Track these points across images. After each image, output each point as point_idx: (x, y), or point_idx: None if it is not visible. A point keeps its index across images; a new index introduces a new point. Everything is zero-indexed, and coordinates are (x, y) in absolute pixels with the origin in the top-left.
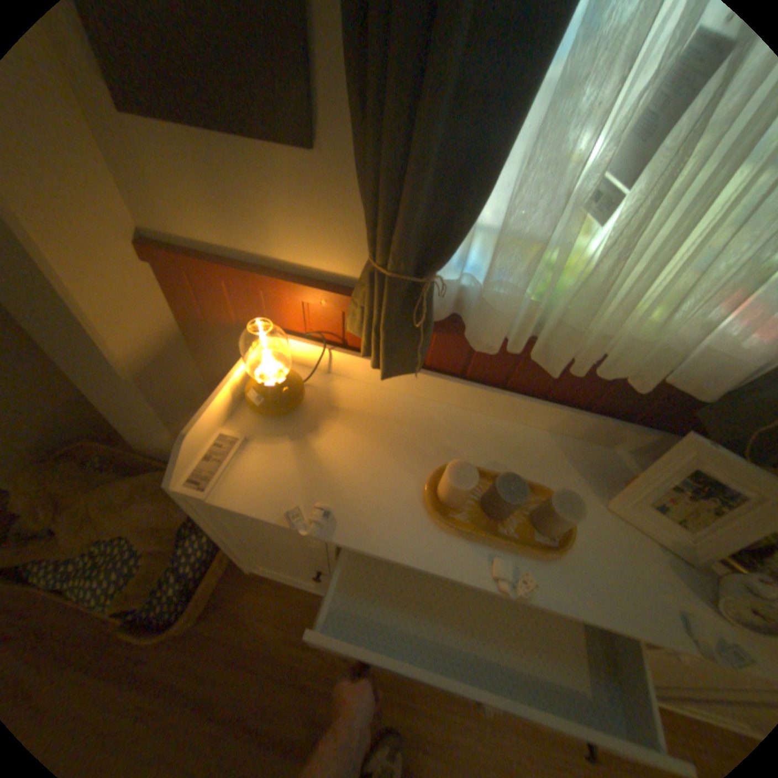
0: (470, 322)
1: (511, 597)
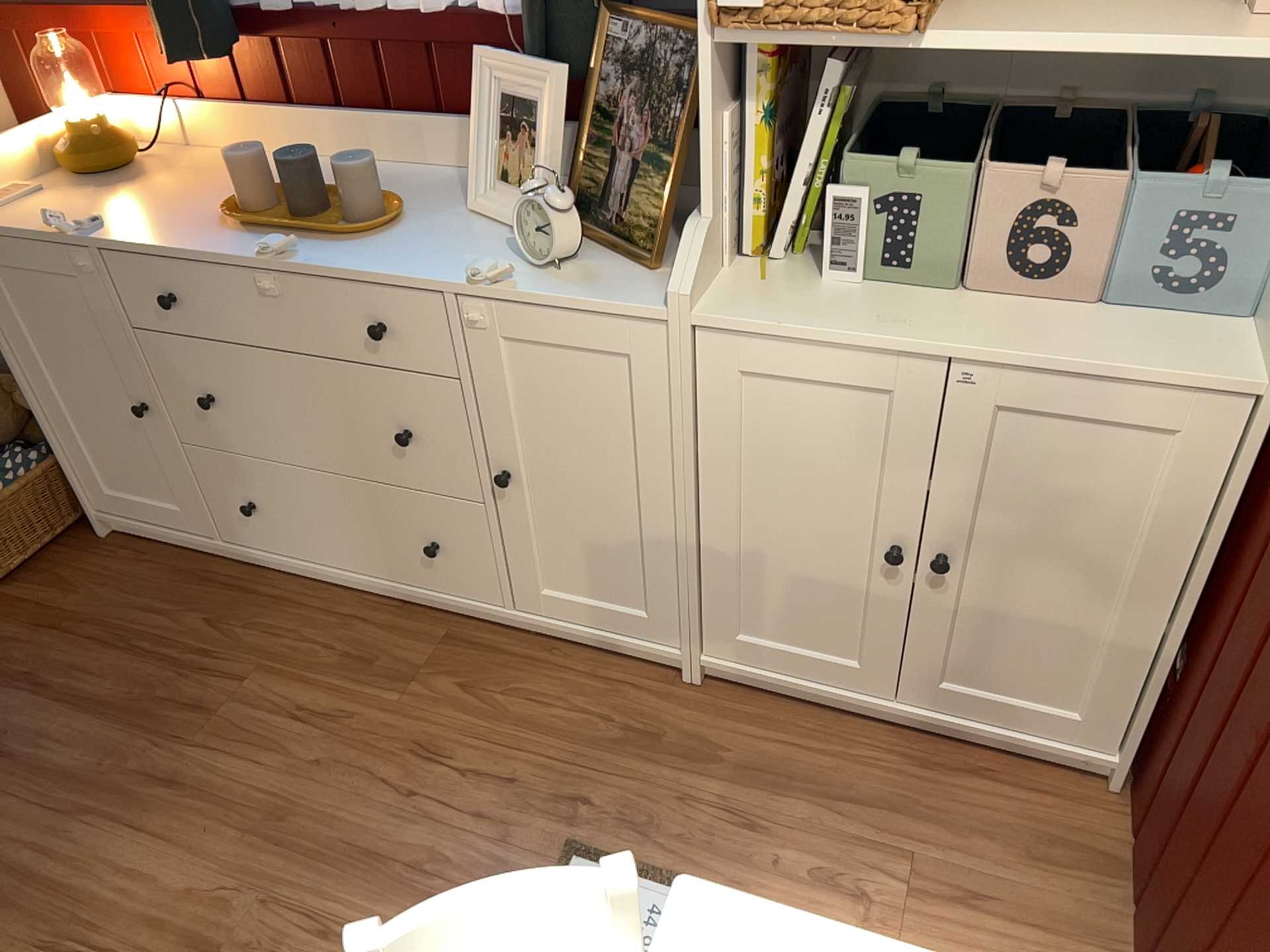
0: None
1: (260, 252)
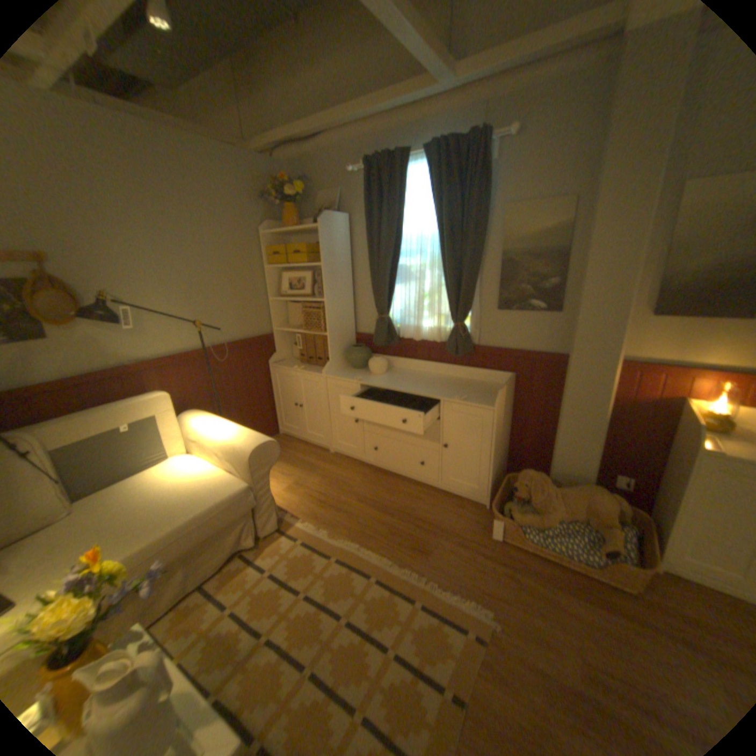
0: None
1: None
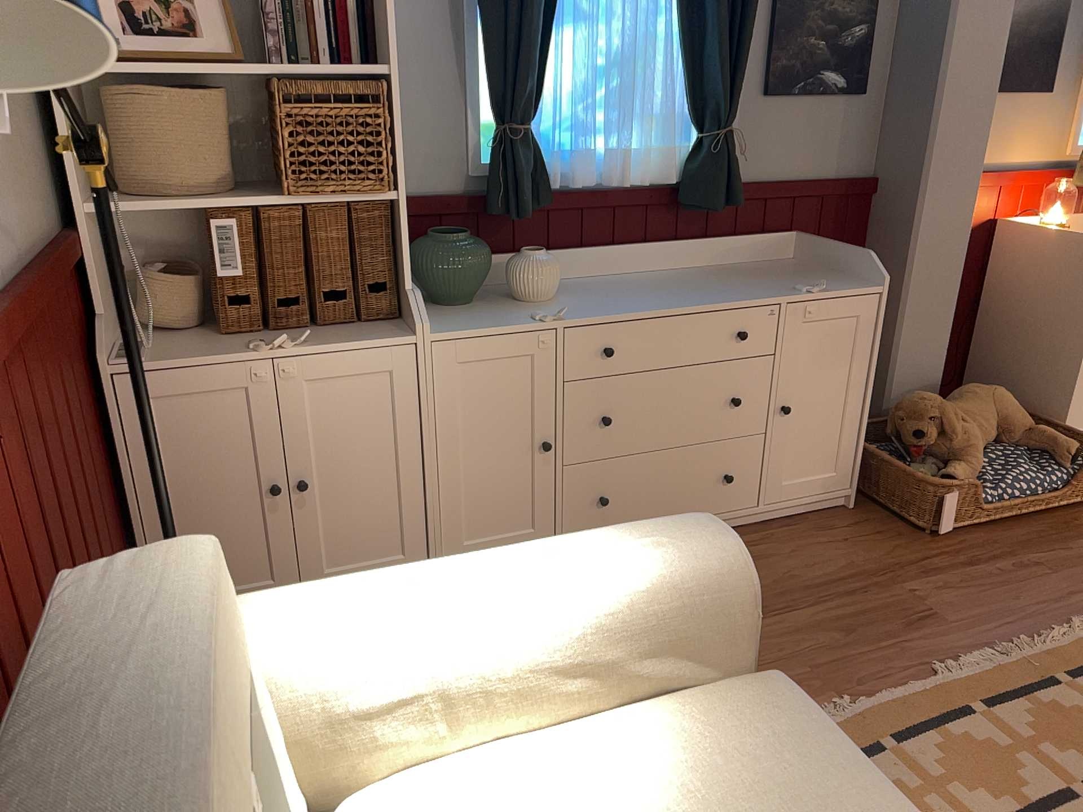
0: None
1: None
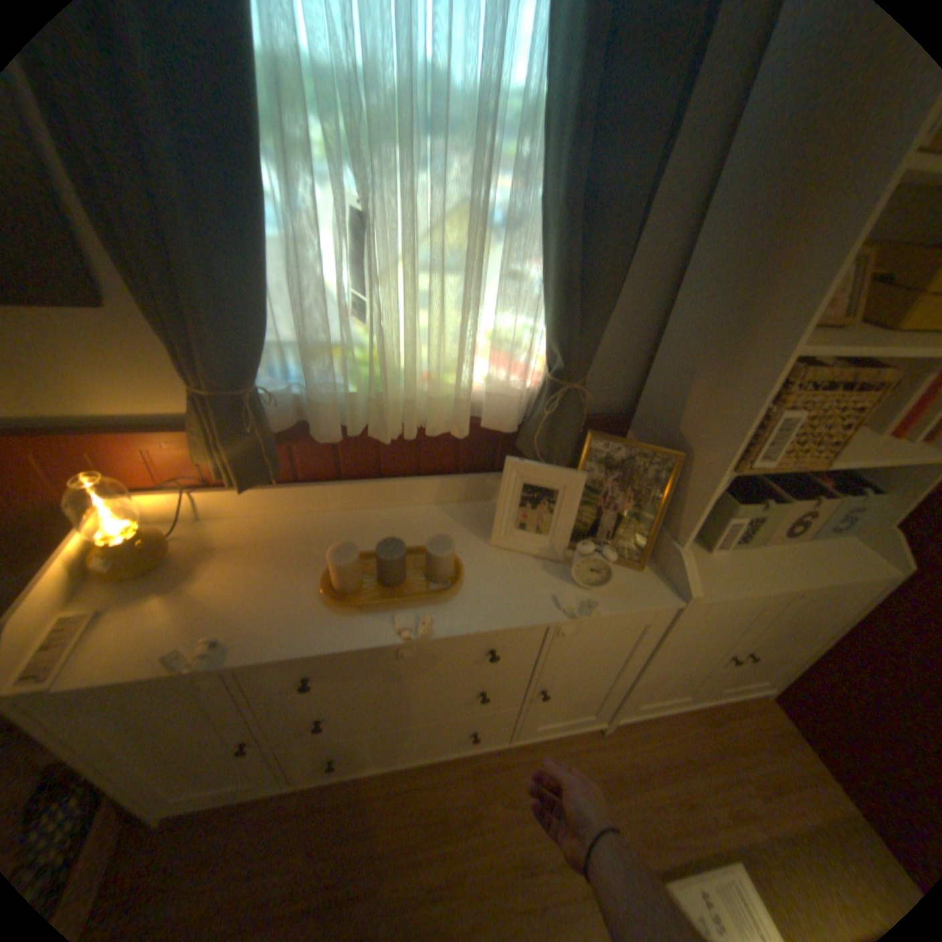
0: (313, 423)
1: (412, 639)
